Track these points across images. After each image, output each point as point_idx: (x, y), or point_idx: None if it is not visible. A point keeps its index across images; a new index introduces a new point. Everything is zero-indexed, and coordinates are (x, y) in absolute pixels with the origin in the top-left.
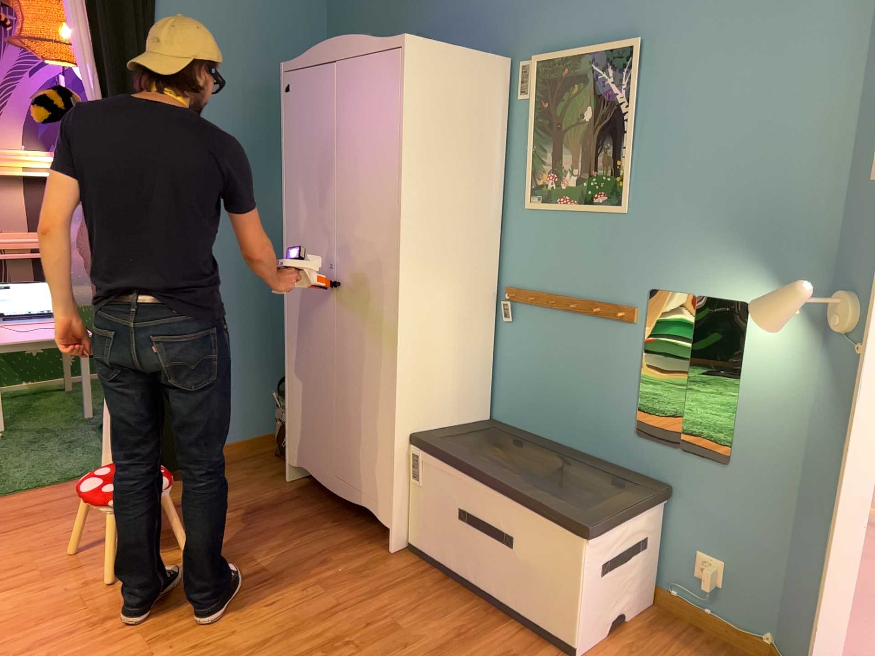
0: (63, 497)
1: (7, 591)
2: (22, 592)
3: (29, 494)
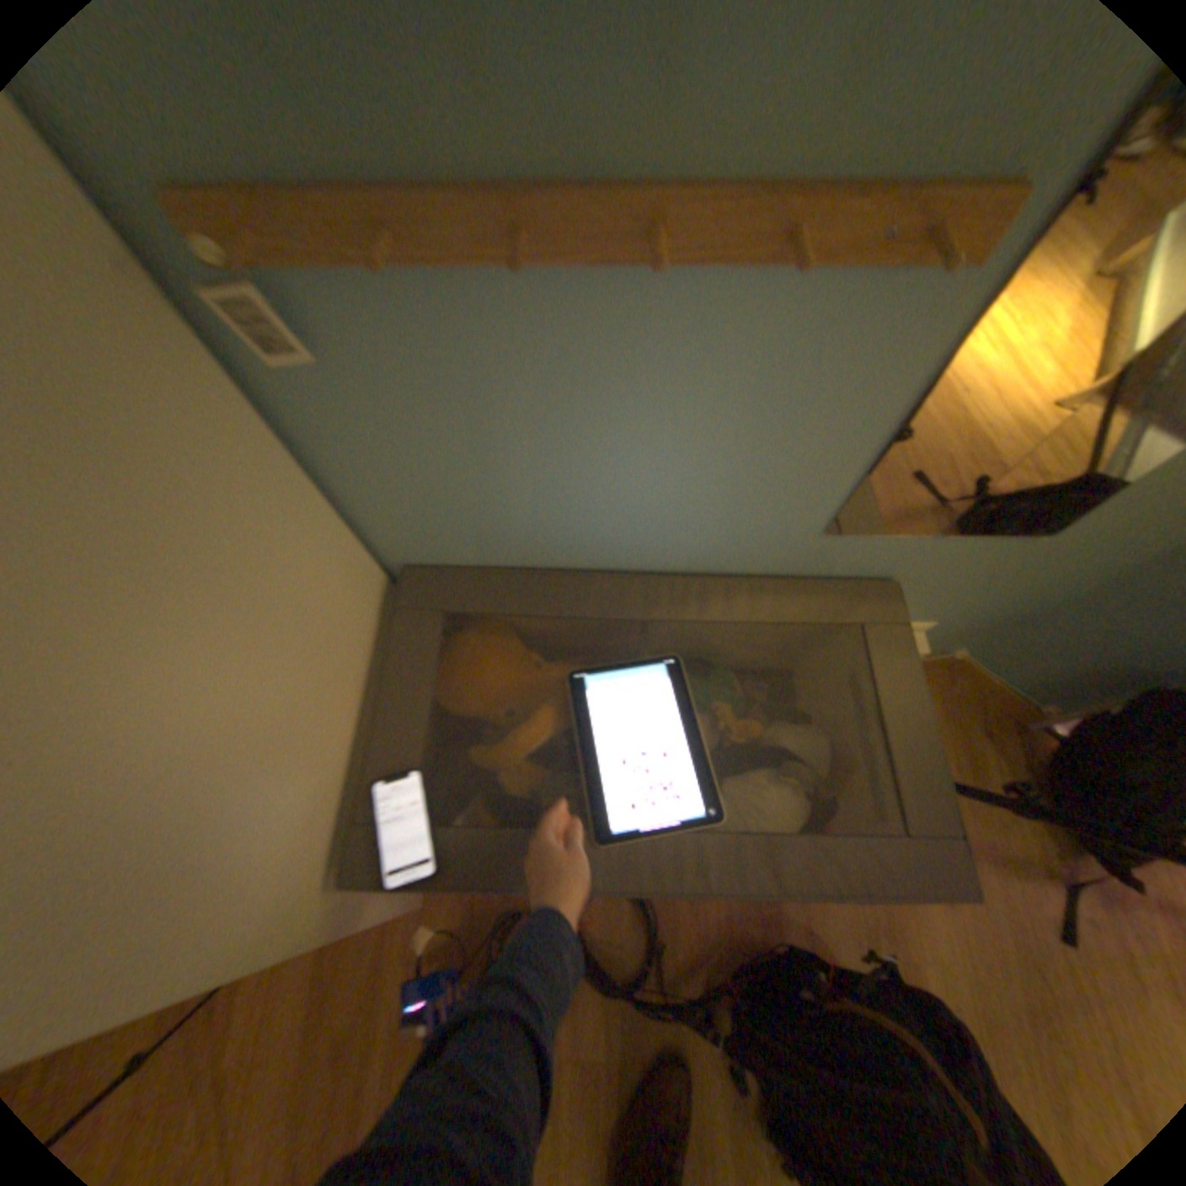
0: None
1: None
2: None
3: None
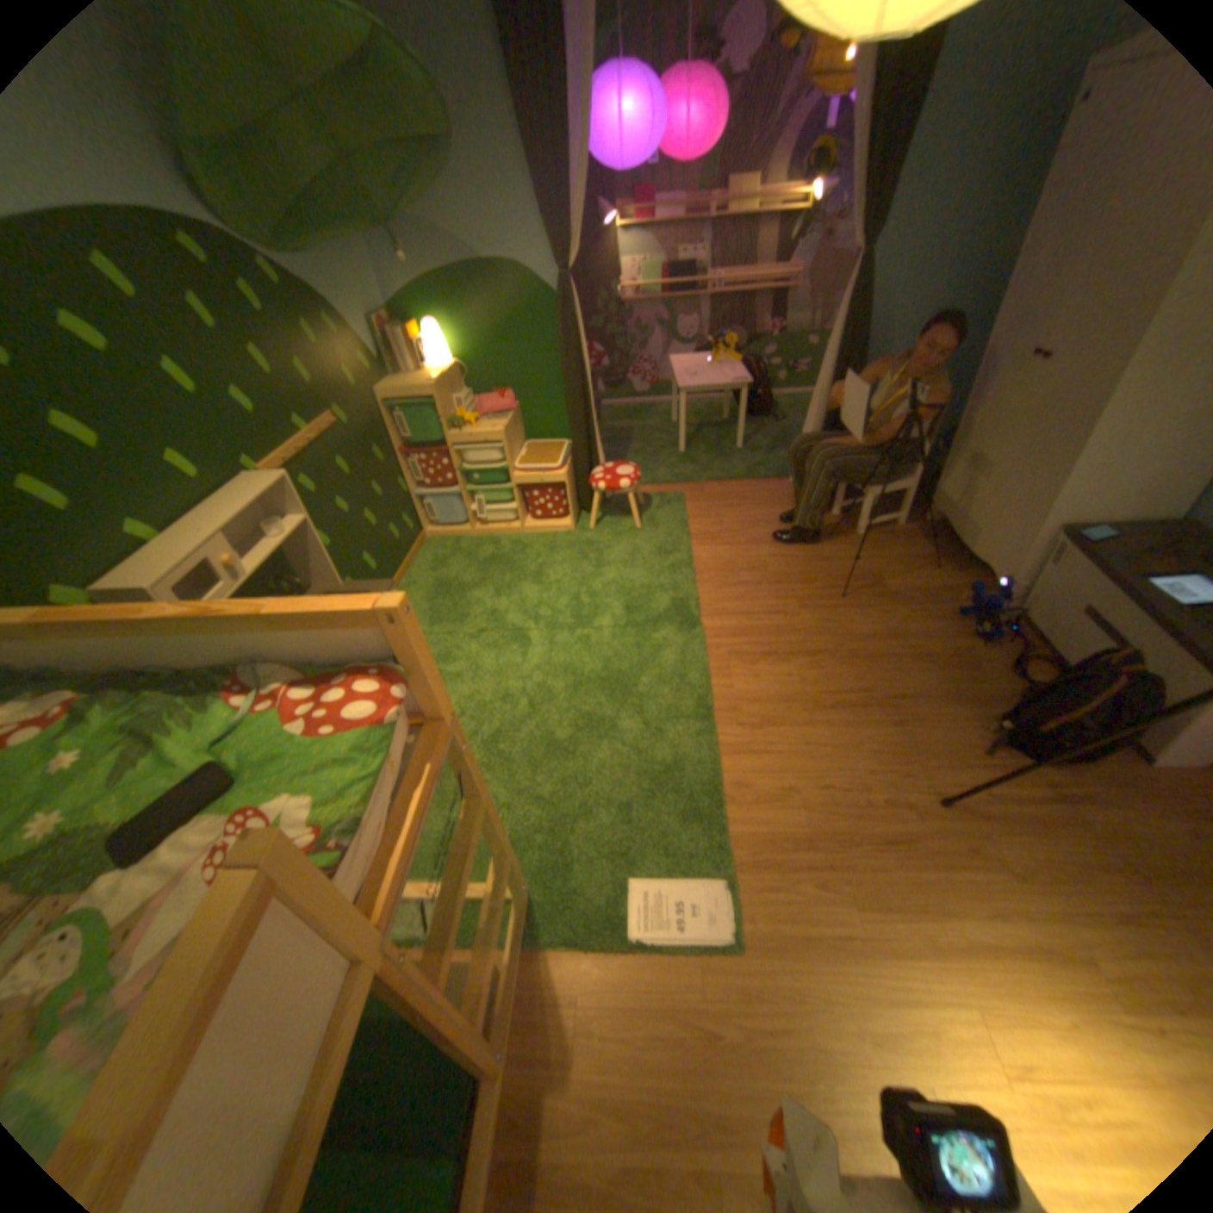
0: (763, 491)
1: (727, 547)
2: (735, 550)
3: (745, 484)
